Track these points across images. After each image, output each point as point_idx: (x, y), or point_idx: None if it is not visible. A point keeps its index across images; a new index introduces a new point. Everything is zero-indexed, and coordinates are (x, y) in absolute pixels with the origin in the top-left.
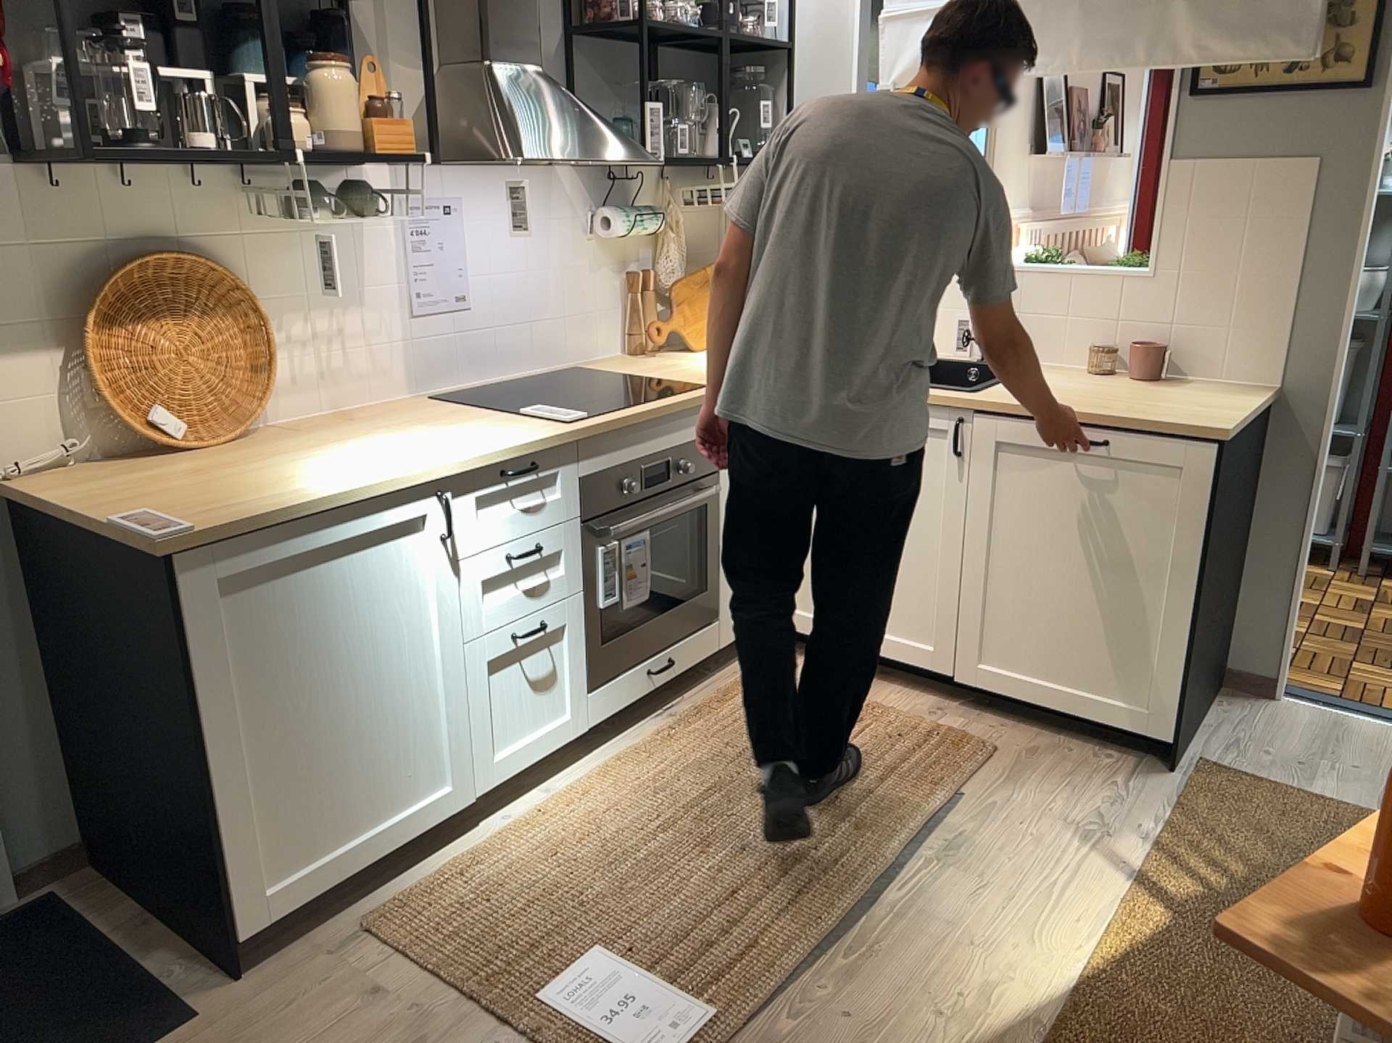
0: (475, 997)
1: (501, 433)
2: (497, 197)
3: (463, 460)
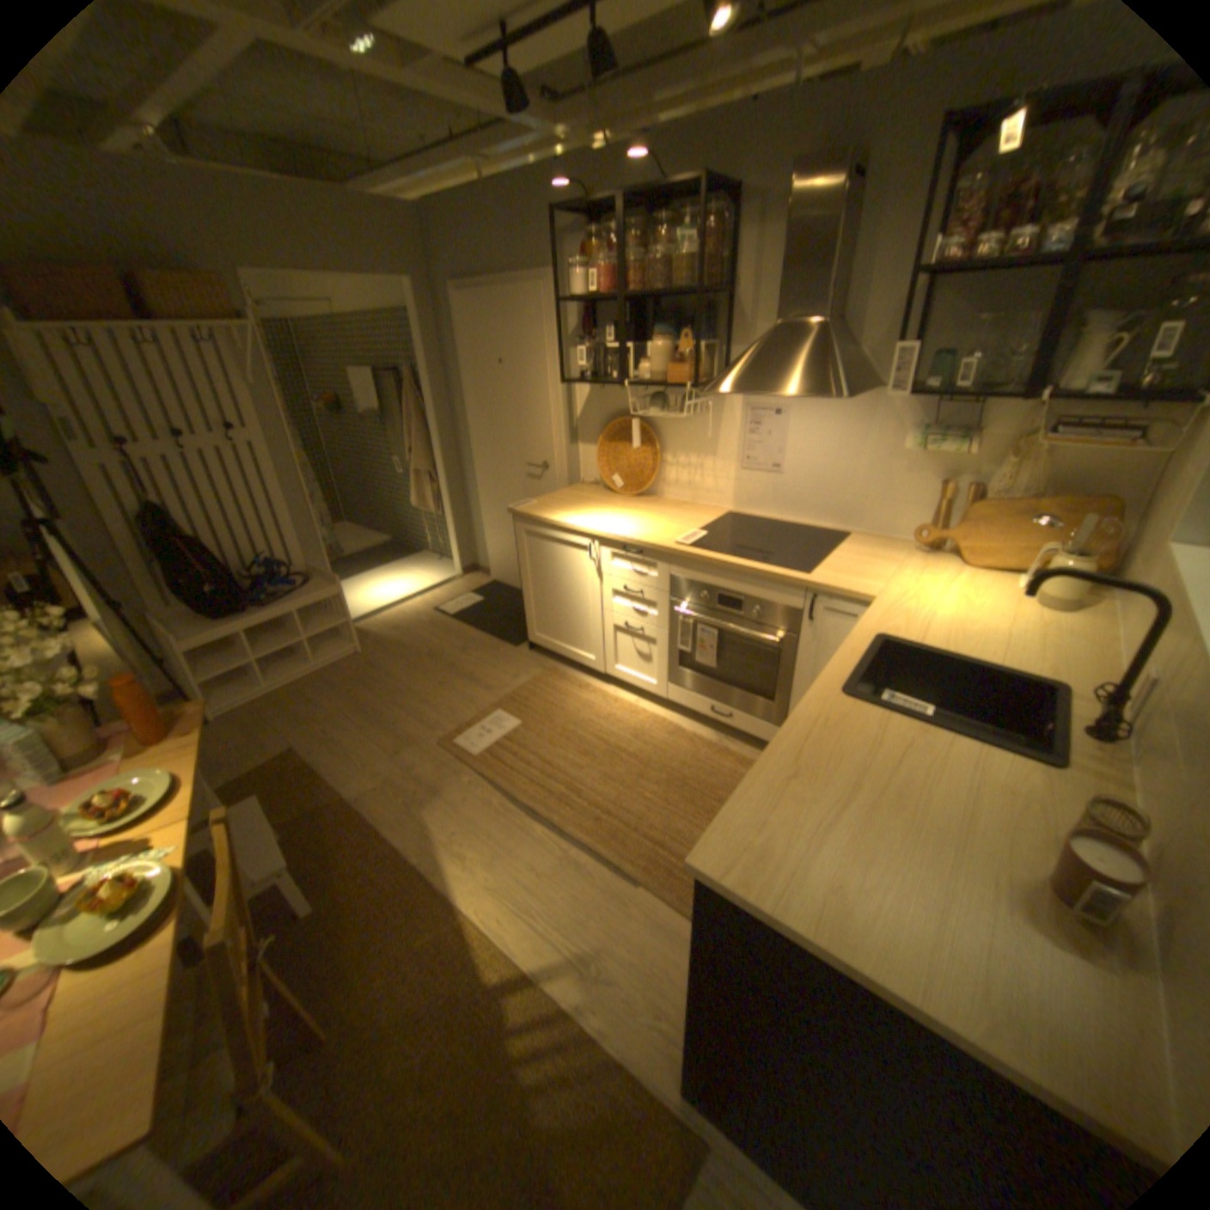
0: (505, 696)
1: (652, 533)
2: (819, 407)
3: (601, 532)
